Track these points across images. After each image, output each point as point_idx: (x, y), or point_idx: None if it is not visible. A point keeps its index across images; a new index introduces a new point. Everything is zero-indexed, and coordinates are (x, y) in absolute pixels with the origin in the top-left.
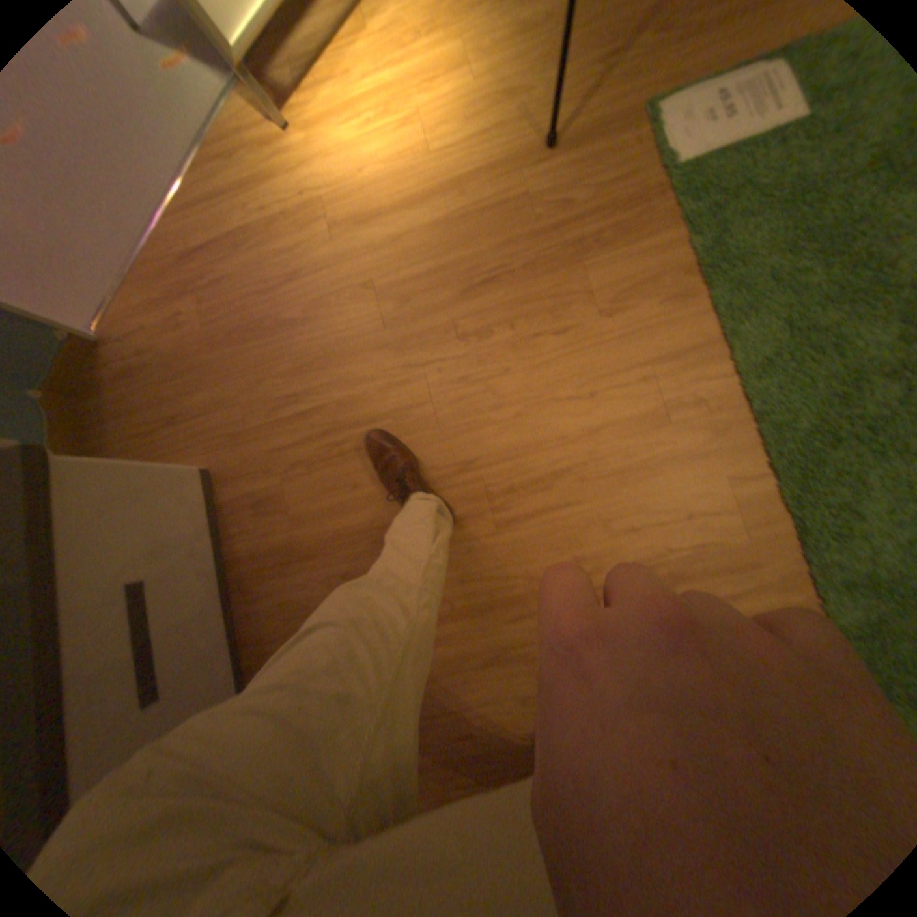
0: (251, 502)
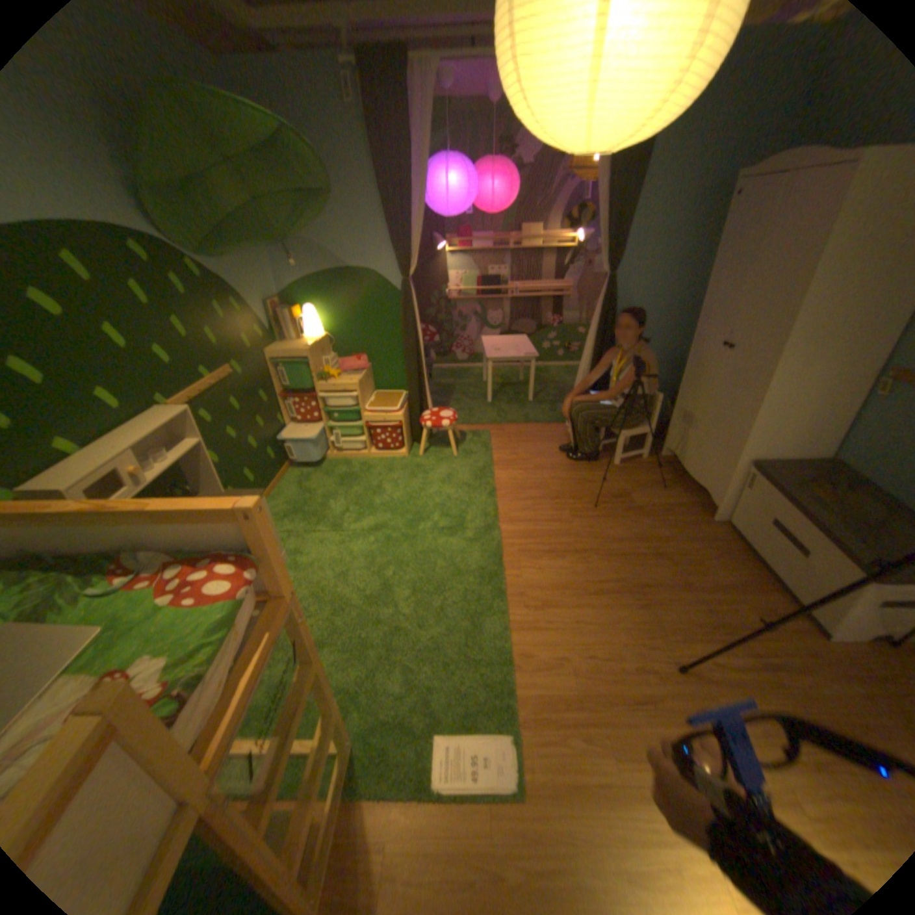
0: (773, 616)
